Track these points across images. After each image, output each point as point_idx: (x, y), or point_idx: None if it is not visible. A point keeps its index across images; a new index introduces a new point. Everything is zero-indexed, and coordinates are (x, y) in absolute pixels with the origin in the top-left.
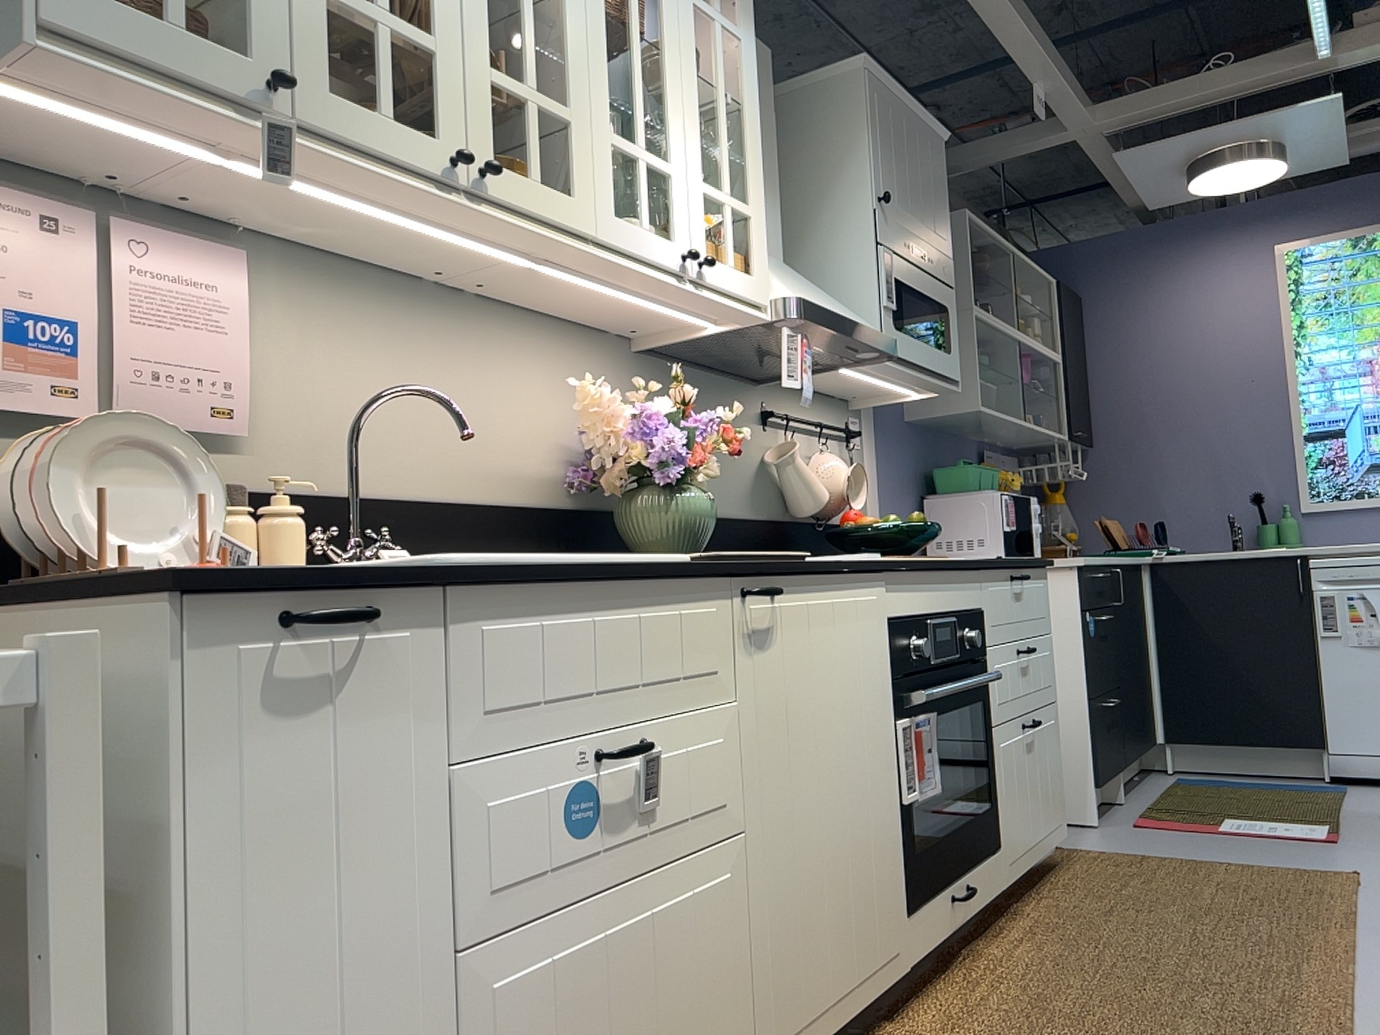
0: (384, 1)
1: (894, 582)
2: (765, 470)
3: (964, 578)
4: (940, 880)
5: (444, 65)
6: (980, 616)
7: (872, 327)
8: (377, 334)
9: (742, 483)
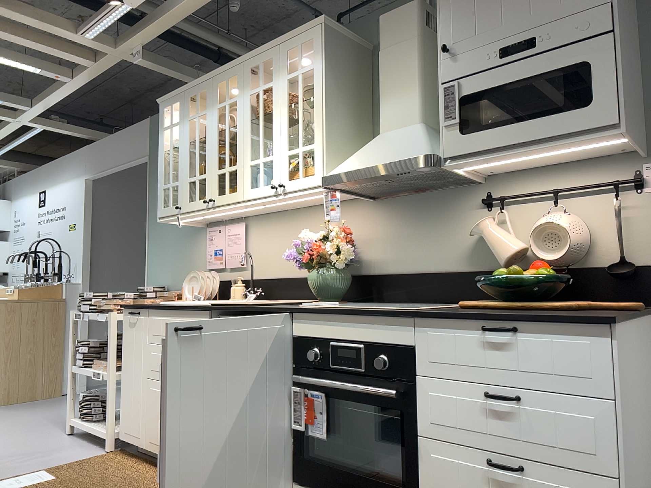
0: (197, 174)
1: (297, 318)
2: (484, 237)
3: (381, 322)
4: (325, 487)
5: (207, 178)
6: (407, 351)
7: (405, 156)
8: (274, 230)
9: (455, 249)
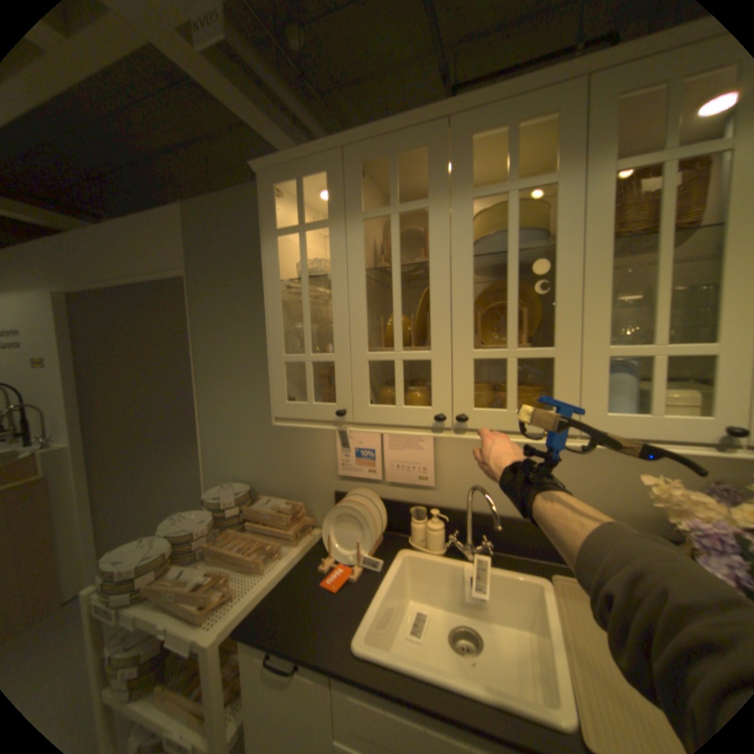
0: (399, 347)
1: None
2: None
3: None
4: None
5: (437, 364)
6: None
7: None
8: None
9: None
